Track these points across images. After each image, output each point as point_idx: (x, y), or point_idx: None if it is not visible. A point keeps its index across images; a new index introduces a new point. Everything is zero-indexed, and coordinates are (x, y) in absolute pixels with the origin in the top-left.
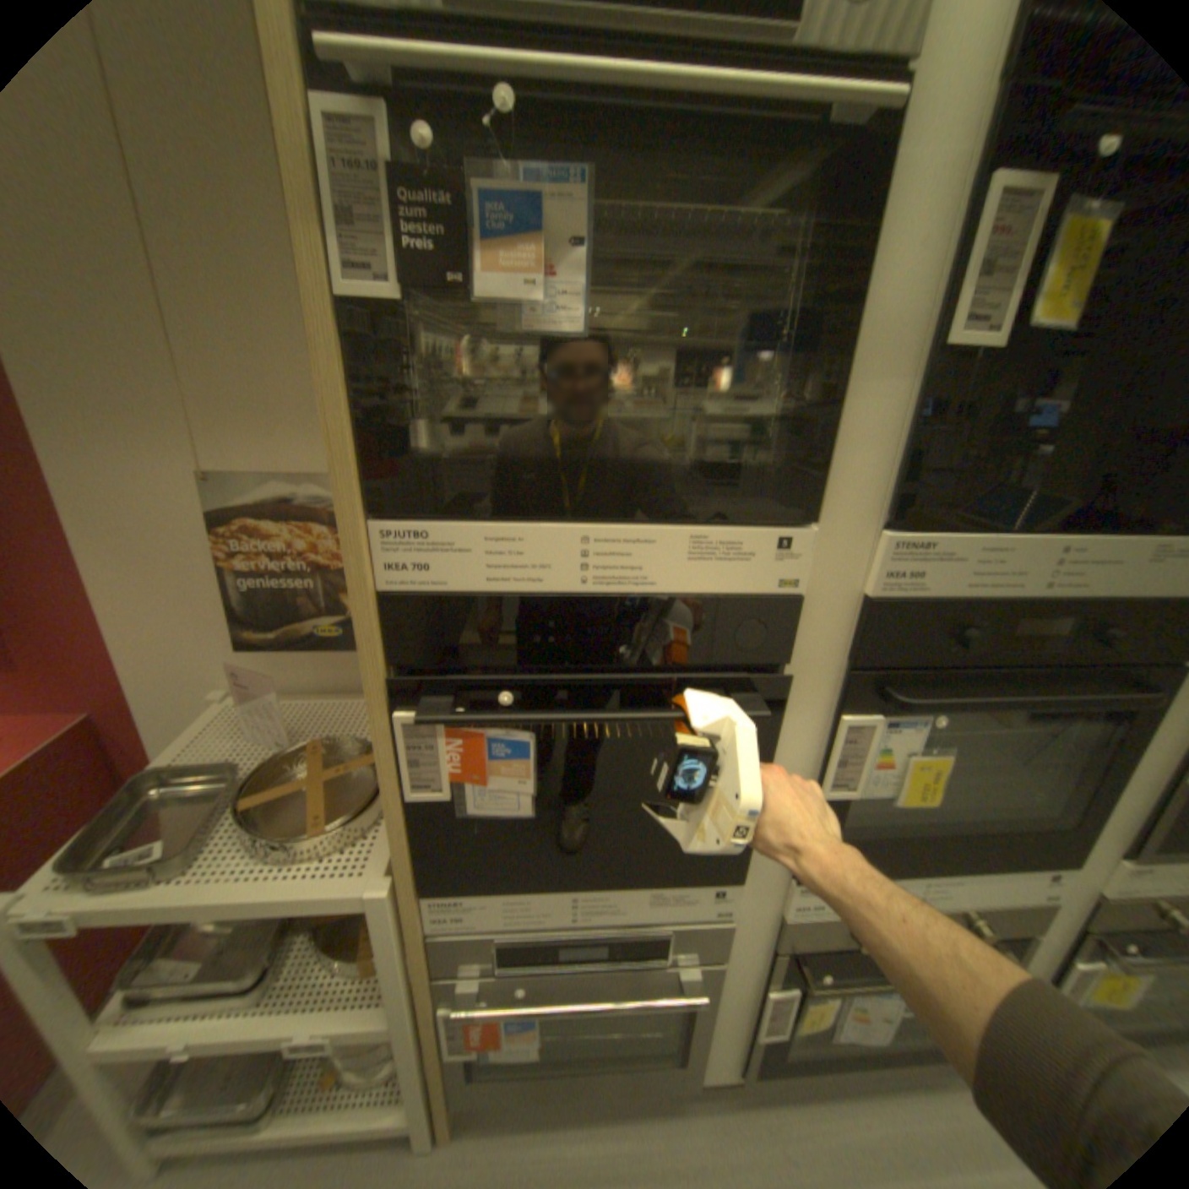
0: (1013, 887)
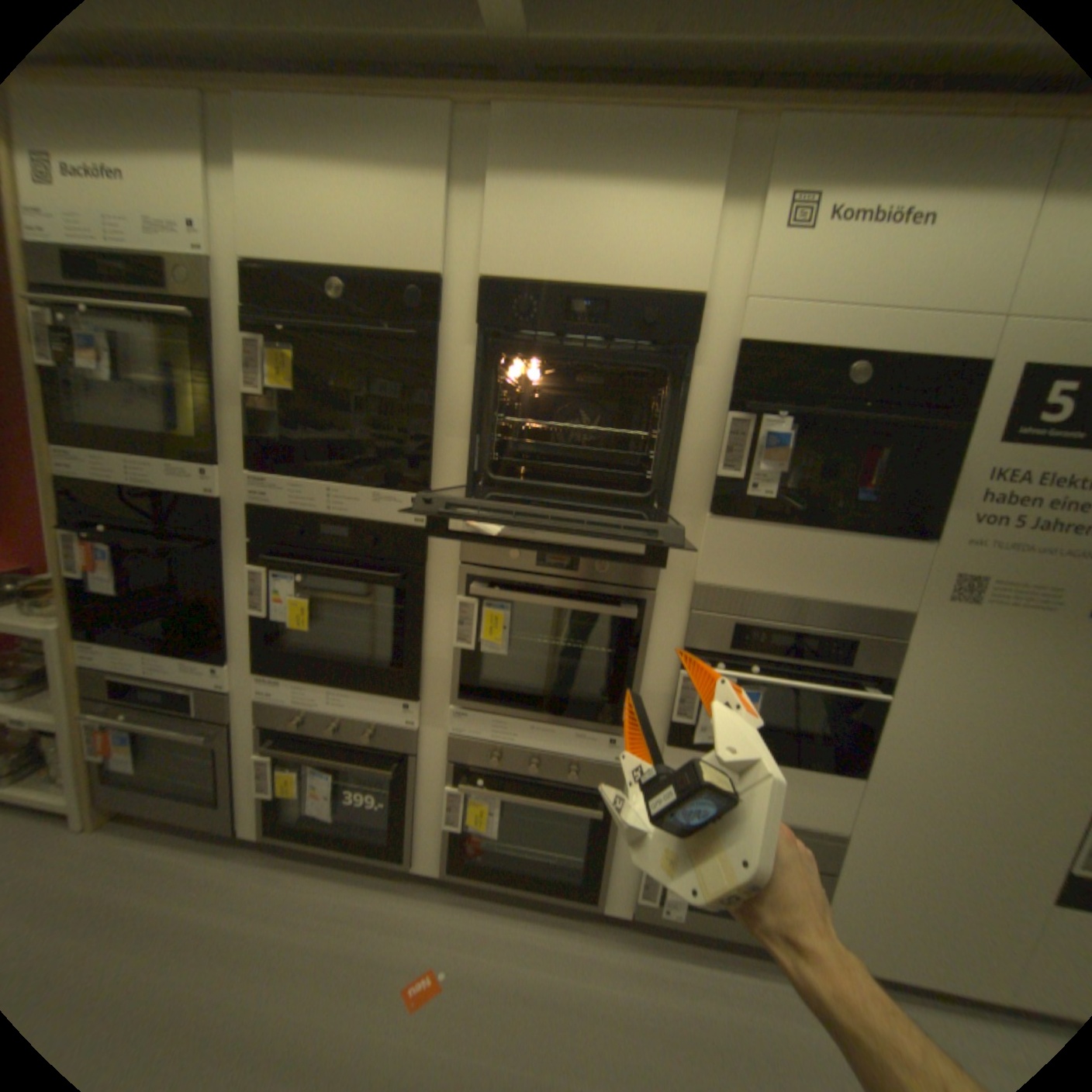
0: (381, 709)
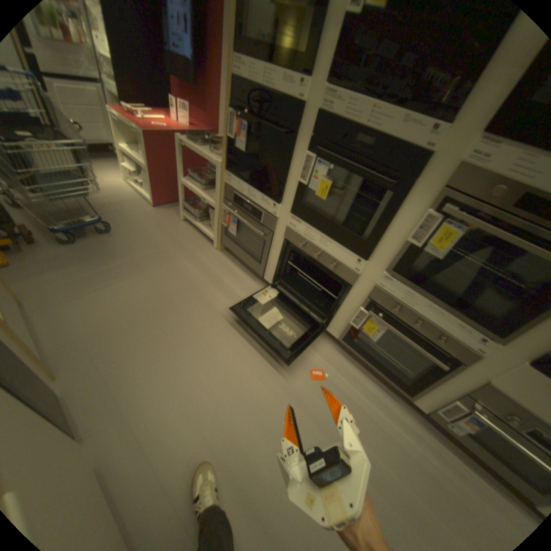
0: (345, 256)
